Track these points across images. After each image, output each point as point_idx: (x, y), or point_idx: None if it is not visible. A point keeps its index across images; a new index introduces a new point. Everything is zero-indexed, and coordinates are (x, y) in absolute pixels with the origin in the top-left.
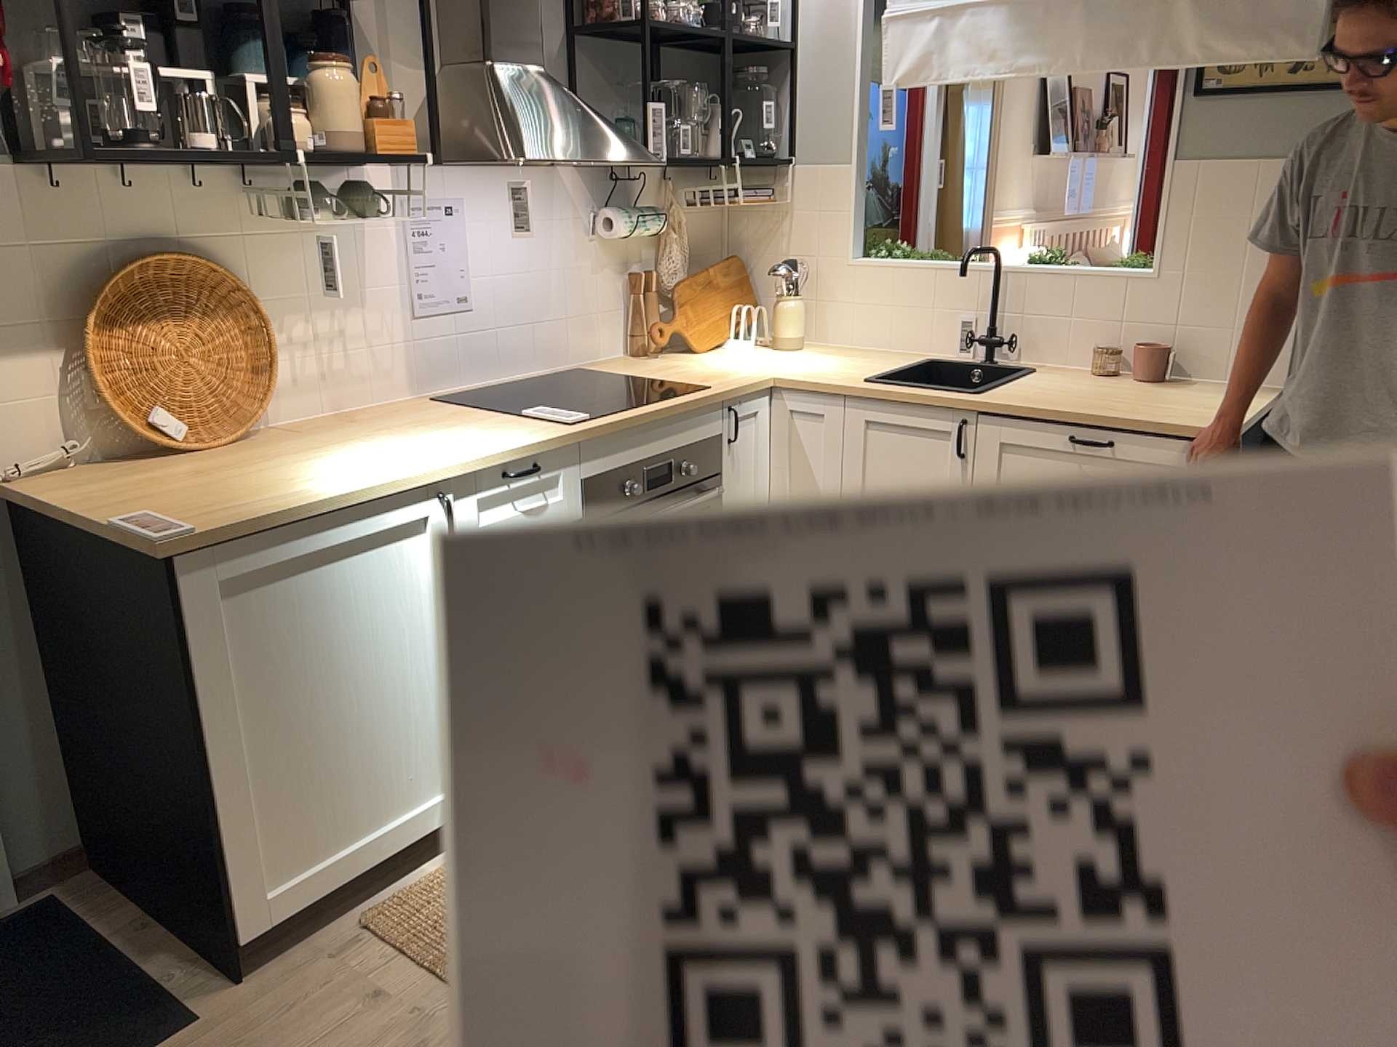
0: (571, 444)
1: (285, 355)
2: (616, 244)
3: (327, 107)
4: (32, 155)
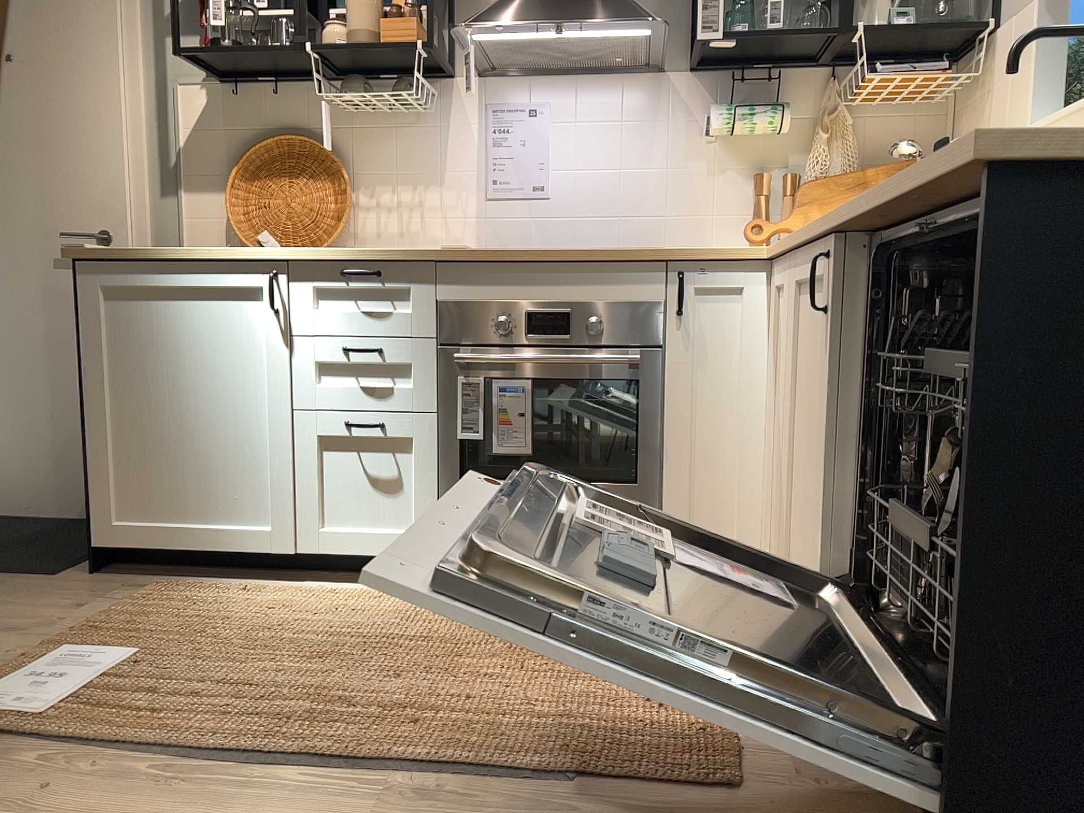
0: (422, 262)
1: (371, 214)
2: (745, 148)
3: (347, 15)
4: (215, 73)
